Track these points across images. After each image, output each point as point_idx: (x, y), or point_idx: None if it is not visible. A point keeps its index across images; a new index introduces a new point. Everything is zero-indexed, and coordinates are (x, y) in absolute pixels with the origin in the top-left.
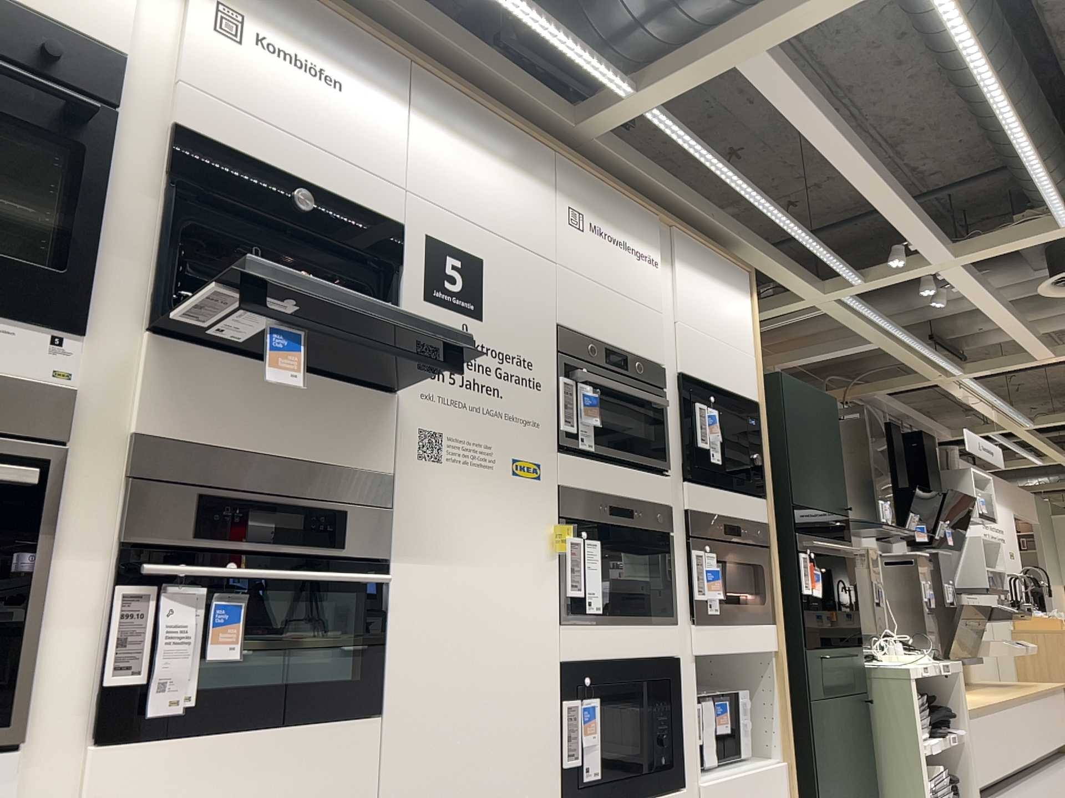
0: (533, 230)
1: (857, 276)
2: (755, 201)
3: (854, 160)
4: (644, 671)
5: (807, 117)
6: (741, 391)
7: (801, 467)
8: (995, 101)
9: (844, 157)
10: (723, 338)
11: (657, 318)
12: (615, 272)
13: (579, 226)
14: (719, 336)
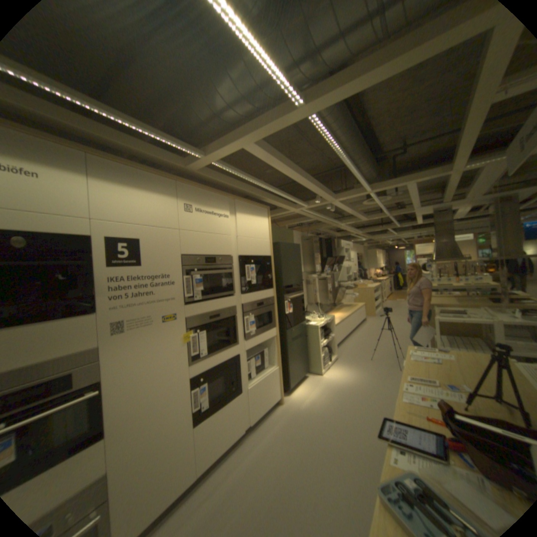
0: (166, 219)
1: (306, 204)
2: (265, 187)
3: (297, 176)
4: (225, 365)
5: (276, 164)
6: (264, 254)
7: (286, 273)
8: (345, 158)
9: (294, 175)
10: (256, 237)
11: (228, 239)
12: (208, 226)
13: (189, 211)
14: (255, 237)
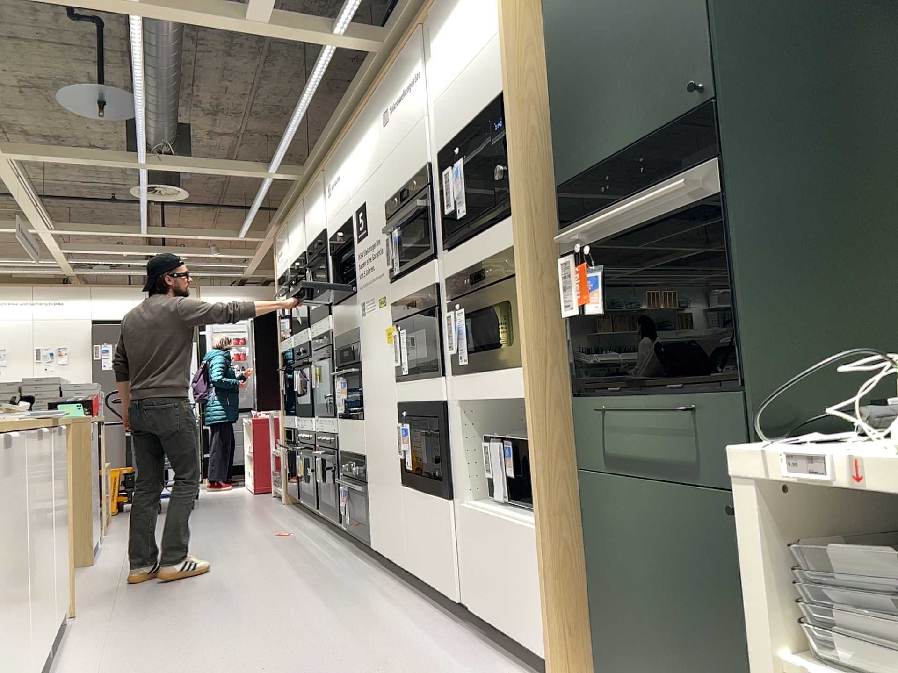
0: (374, 158)
1: None
2: None
3: None
4: (427, 411)
5: None
6: (489, 100)
7: (580, 109)
8: None
9: None
10: (469, 61)
11: (422, 126)
12: (402, 126)
13: (387, 122)
14: (465, 66)
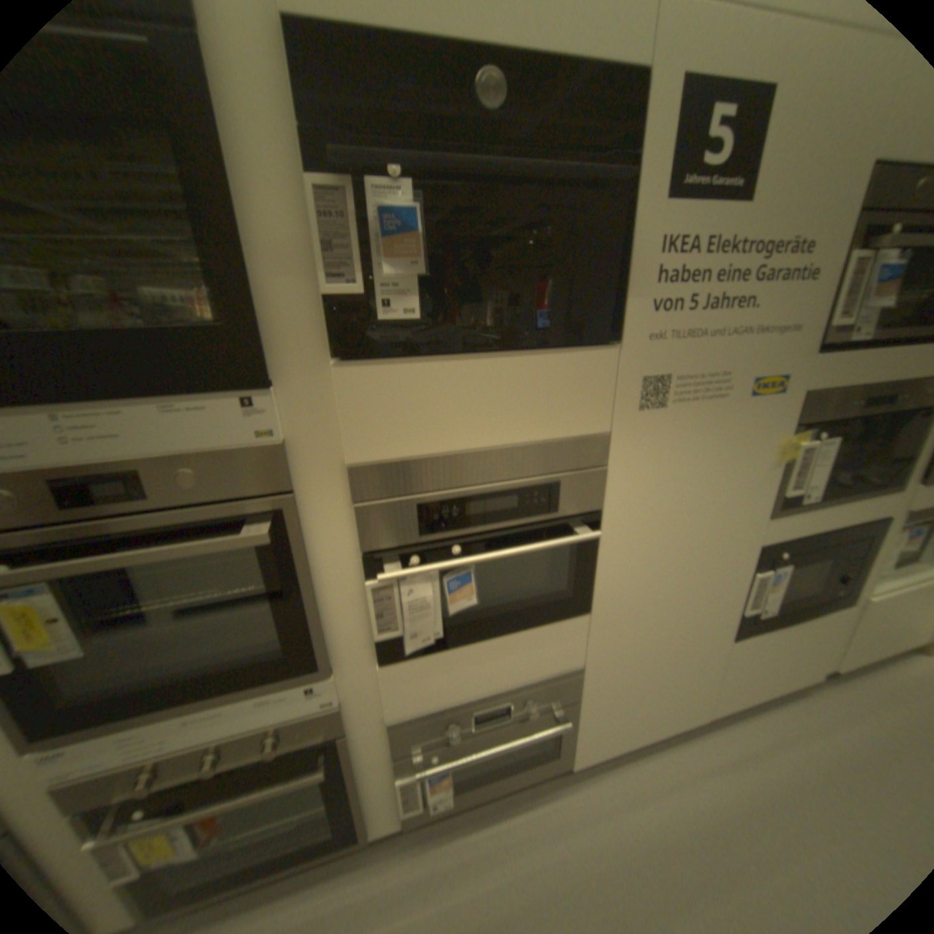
0: None
1: None
2: None
3: None
4: (850, 536)
5: None
6: None
7: None
8: None
9: None
10: None
11: None
12: None
13: None
14: None
